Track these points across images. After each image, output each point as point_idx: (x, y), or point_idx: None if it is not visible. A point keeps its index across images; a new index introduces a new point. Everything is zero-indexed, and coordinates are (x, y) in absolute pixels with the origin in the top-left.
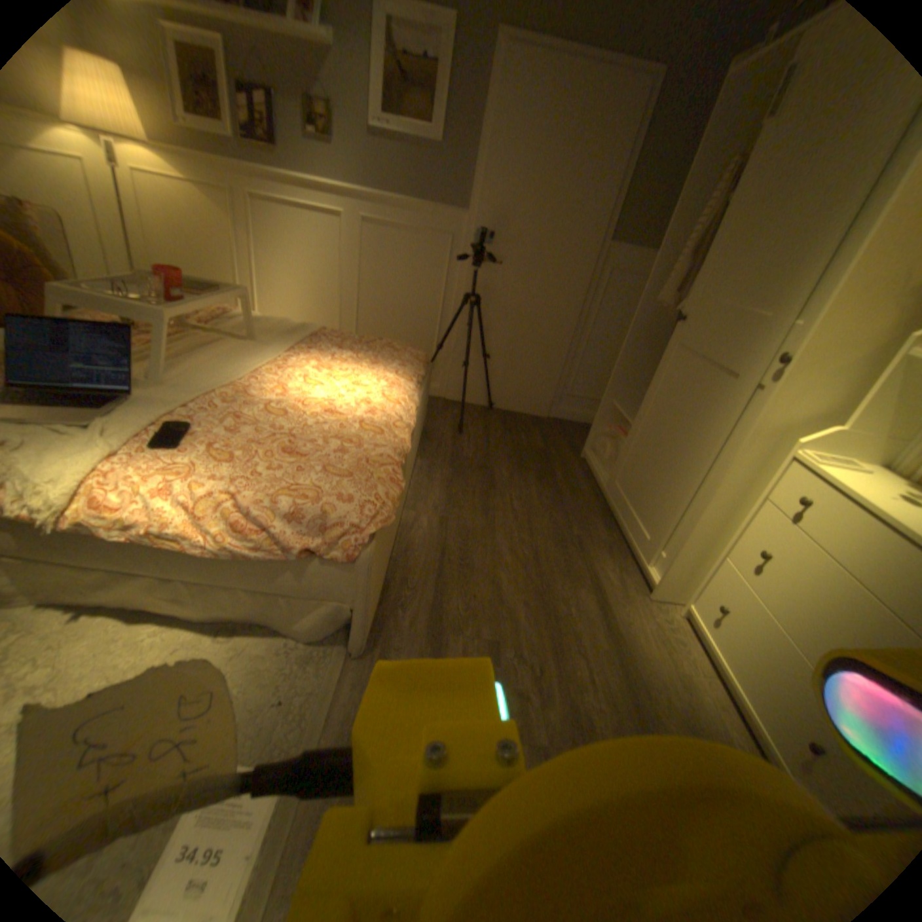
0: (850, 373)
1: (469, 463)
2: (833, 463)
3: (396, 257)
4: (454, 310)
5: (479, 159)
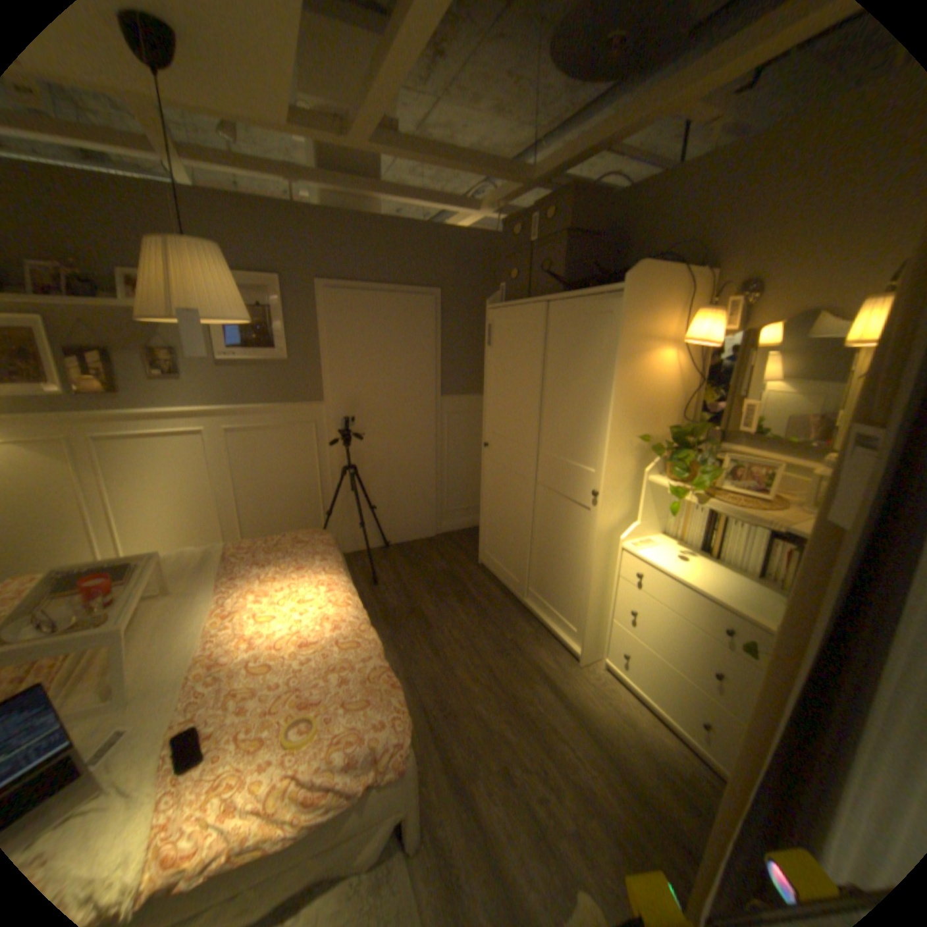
0: (628, 492)
1: (400, 611)
2: (642, 546)
3: (266, 453)
4: (332, 479)
5: (323, 366)
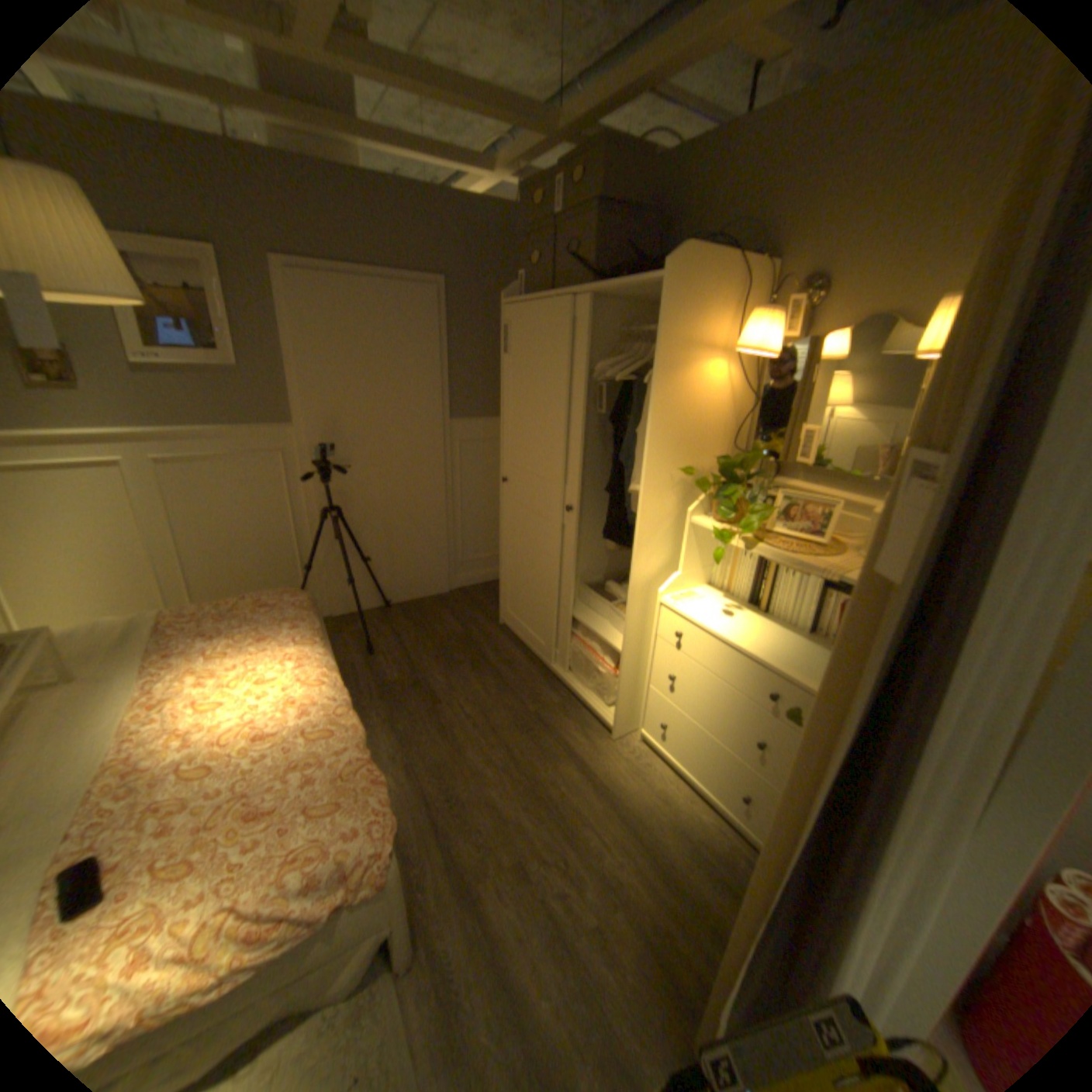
0: (667, 537)
1: (401, 685)
2: (682, 600)
3: (217, 491)
4: (311, 524)
5: (288, 376)
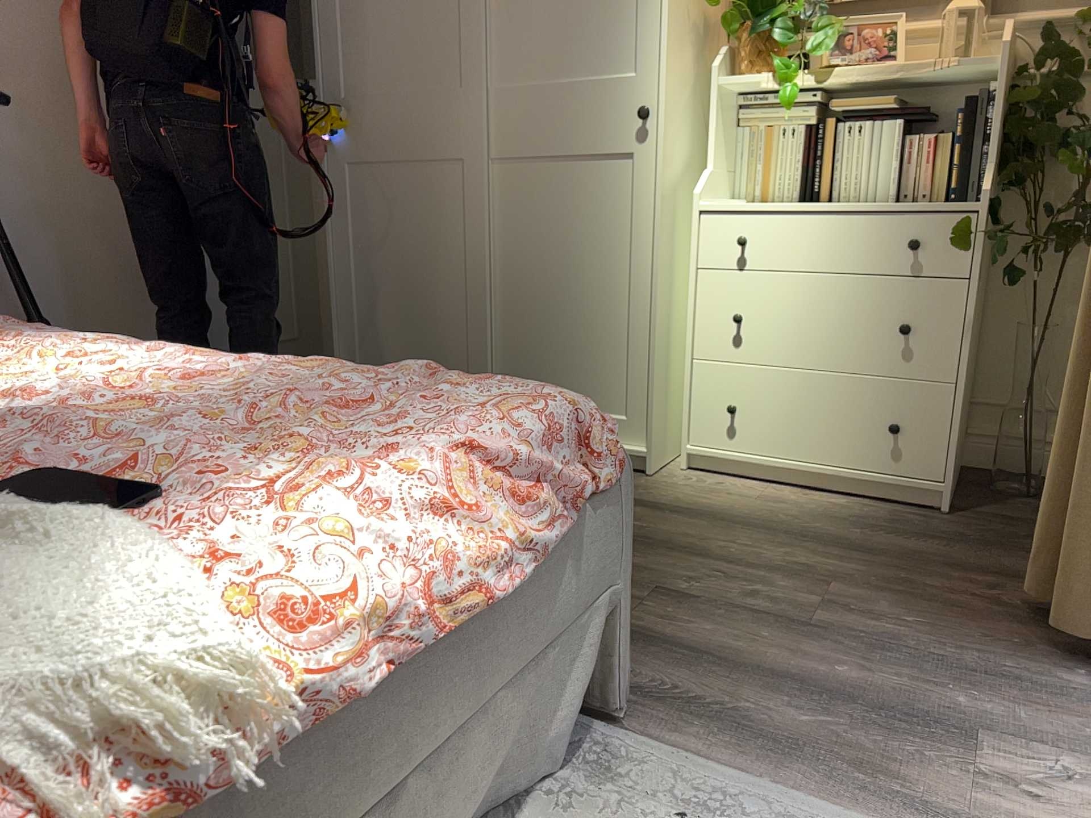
0: (686, 116)
1: None
2: (729, 200)
3: None
4: None
5: None
